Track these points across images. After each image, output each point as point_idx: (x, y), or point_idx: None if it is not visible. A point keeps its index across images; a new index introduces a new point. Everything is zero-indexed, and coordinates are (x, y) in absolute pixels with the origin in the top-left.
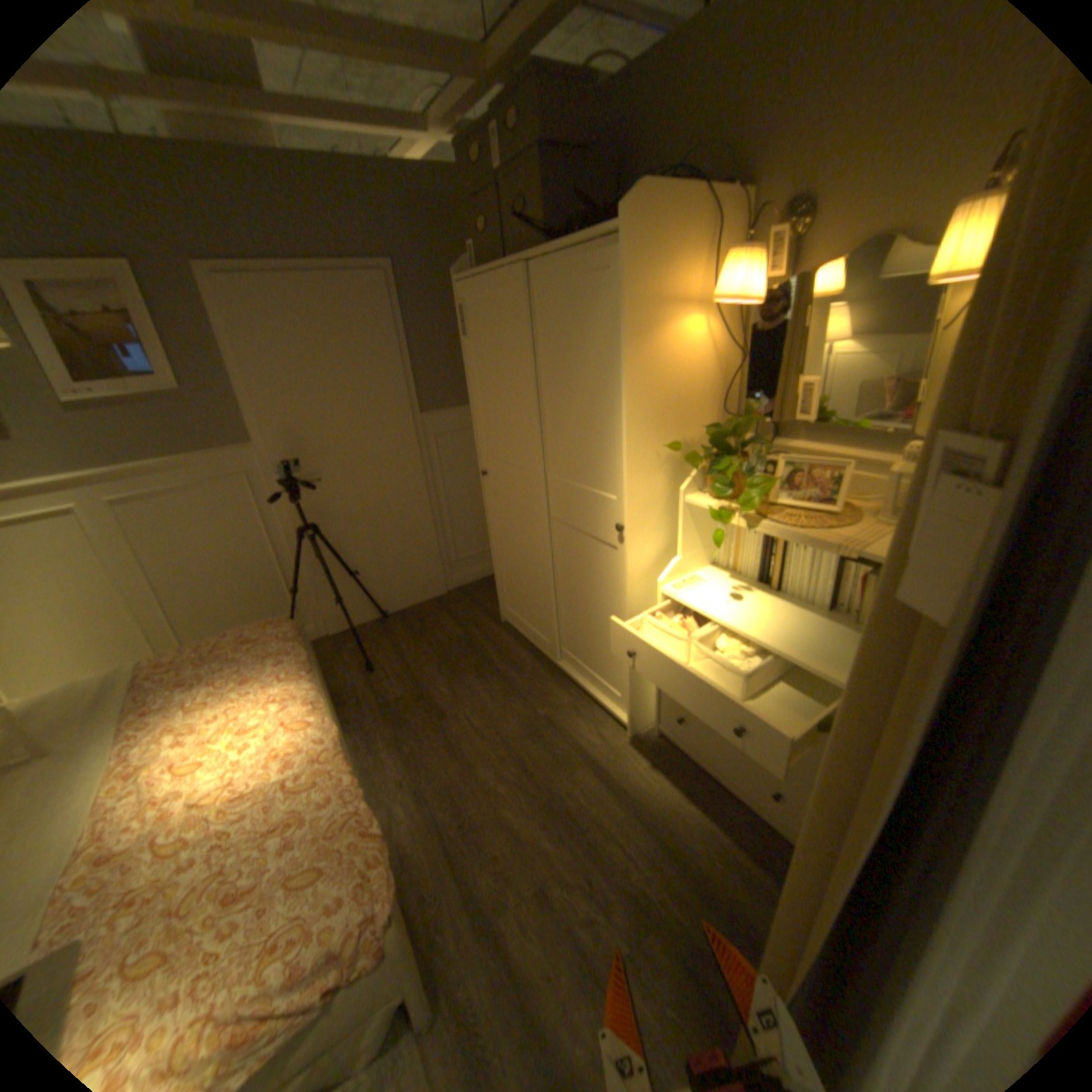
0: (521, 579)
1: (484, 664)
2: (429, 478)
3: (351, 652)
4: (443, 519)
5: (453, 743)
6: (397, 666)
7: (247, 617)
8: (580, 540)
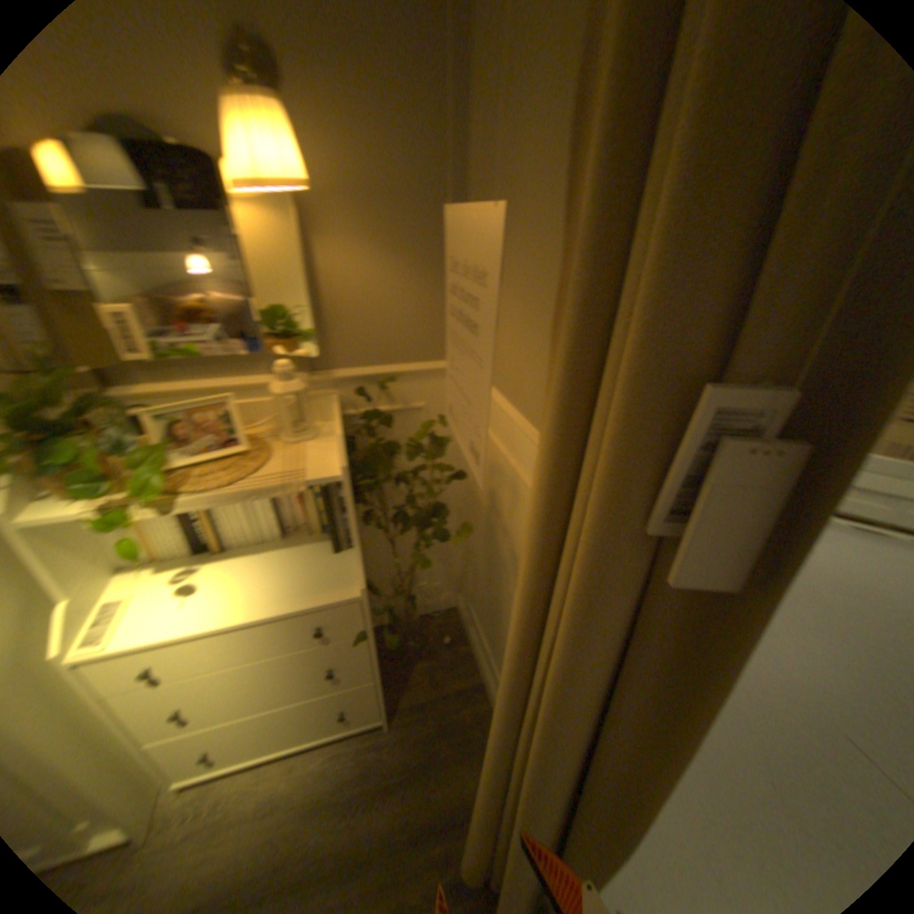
0: None
1: None
2: None
3: None
4: None
5: None
6: None
7: None
8: None
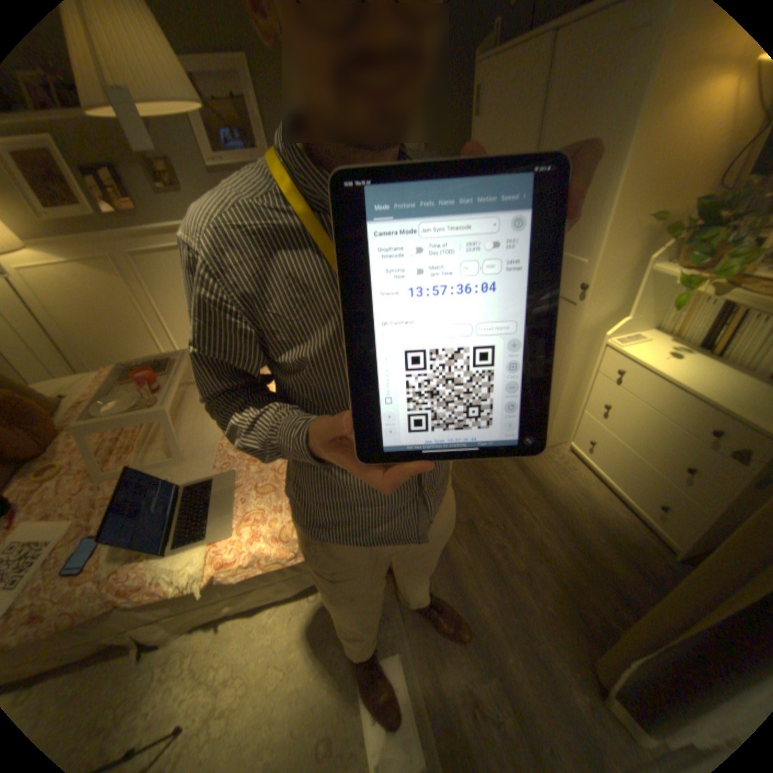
0: None
1: None
2: None
3: None
4: None
5: None
6: None
7: None
8: None
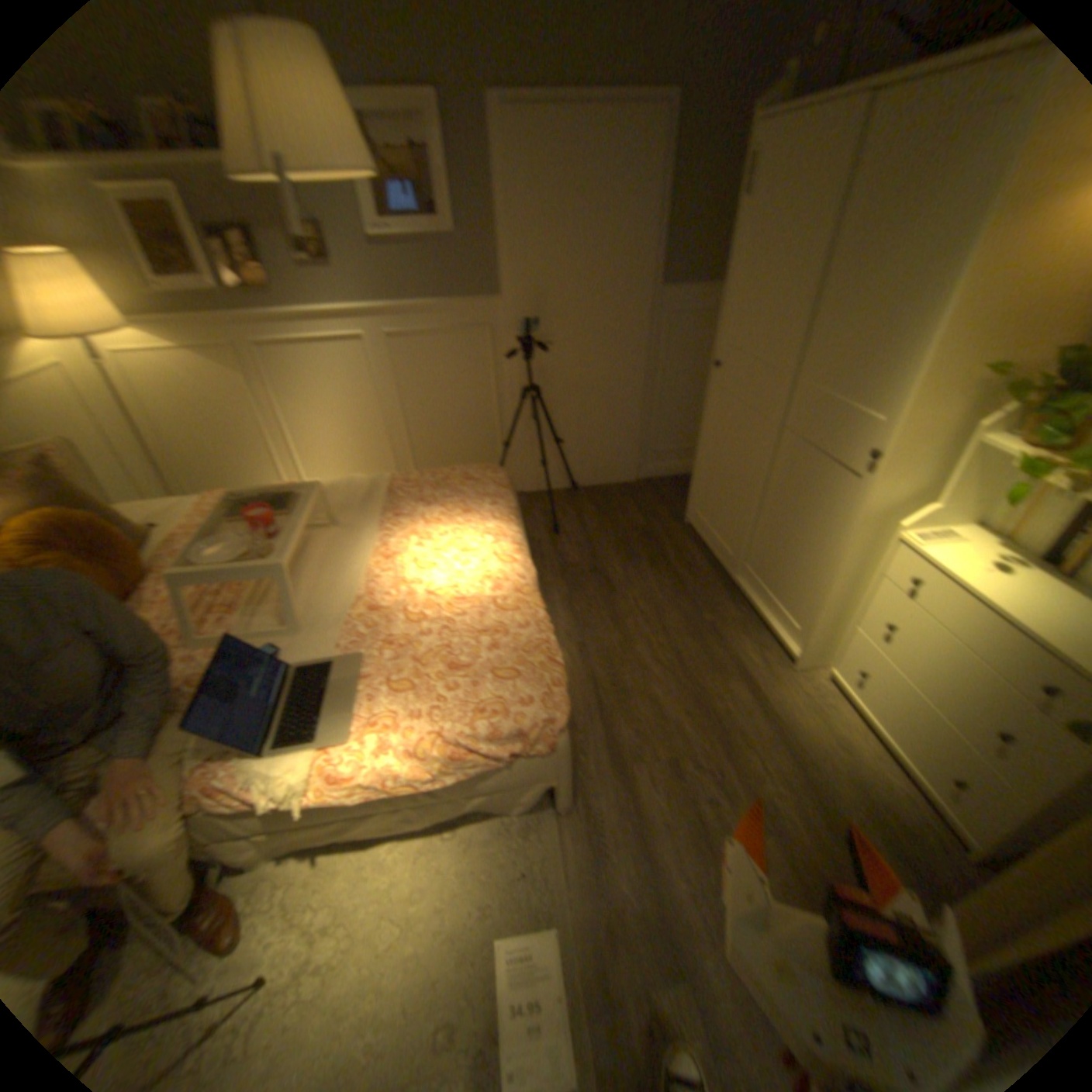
0: (724, 485)
1: (660, 558)
2: (652, 360)
3: (542, 512)
4: (653, 406)
5: (620, 616)
6: (580, 536)
7: (468, 459)
8: (815, 459)
